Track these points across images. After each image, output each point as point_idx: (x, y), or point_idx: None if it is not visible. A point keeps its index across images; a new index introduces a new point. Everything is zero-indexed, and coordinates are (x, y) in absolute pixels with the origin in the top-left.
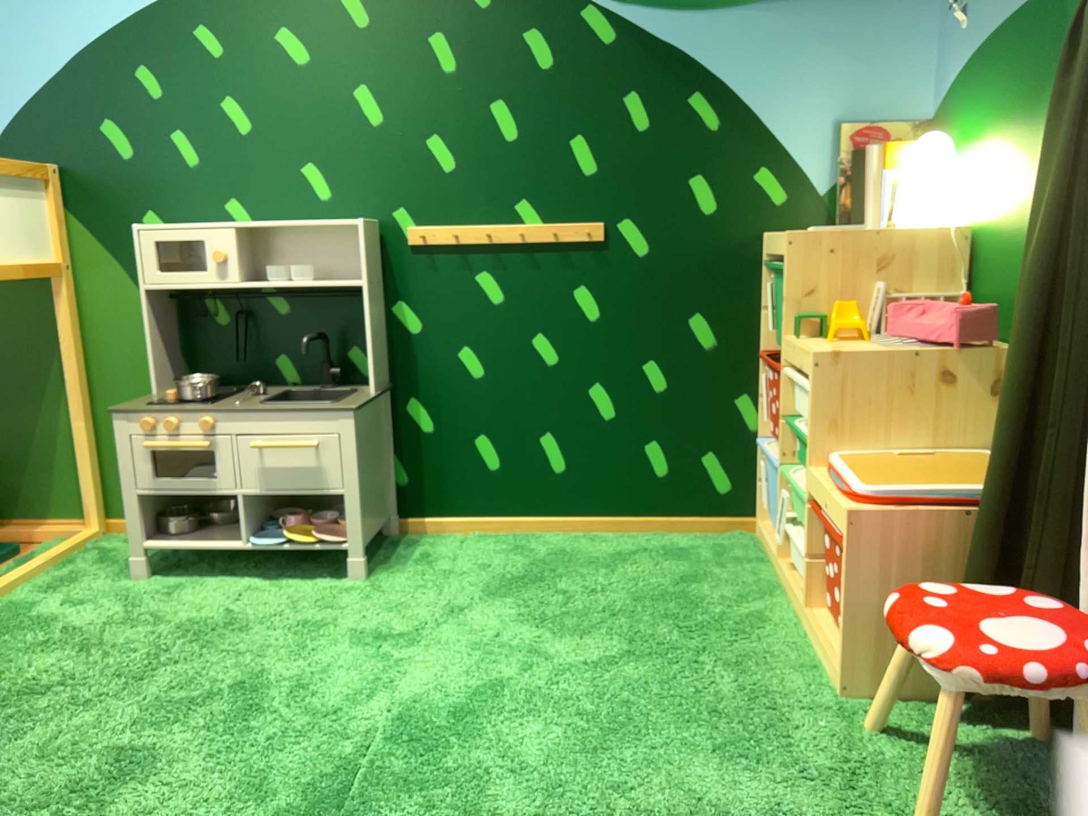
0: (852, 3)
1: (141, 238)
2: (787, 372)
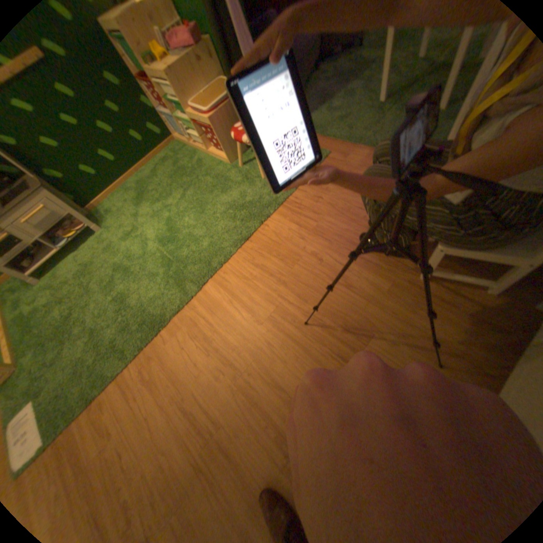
0: None
1: None
2: (151, 80)
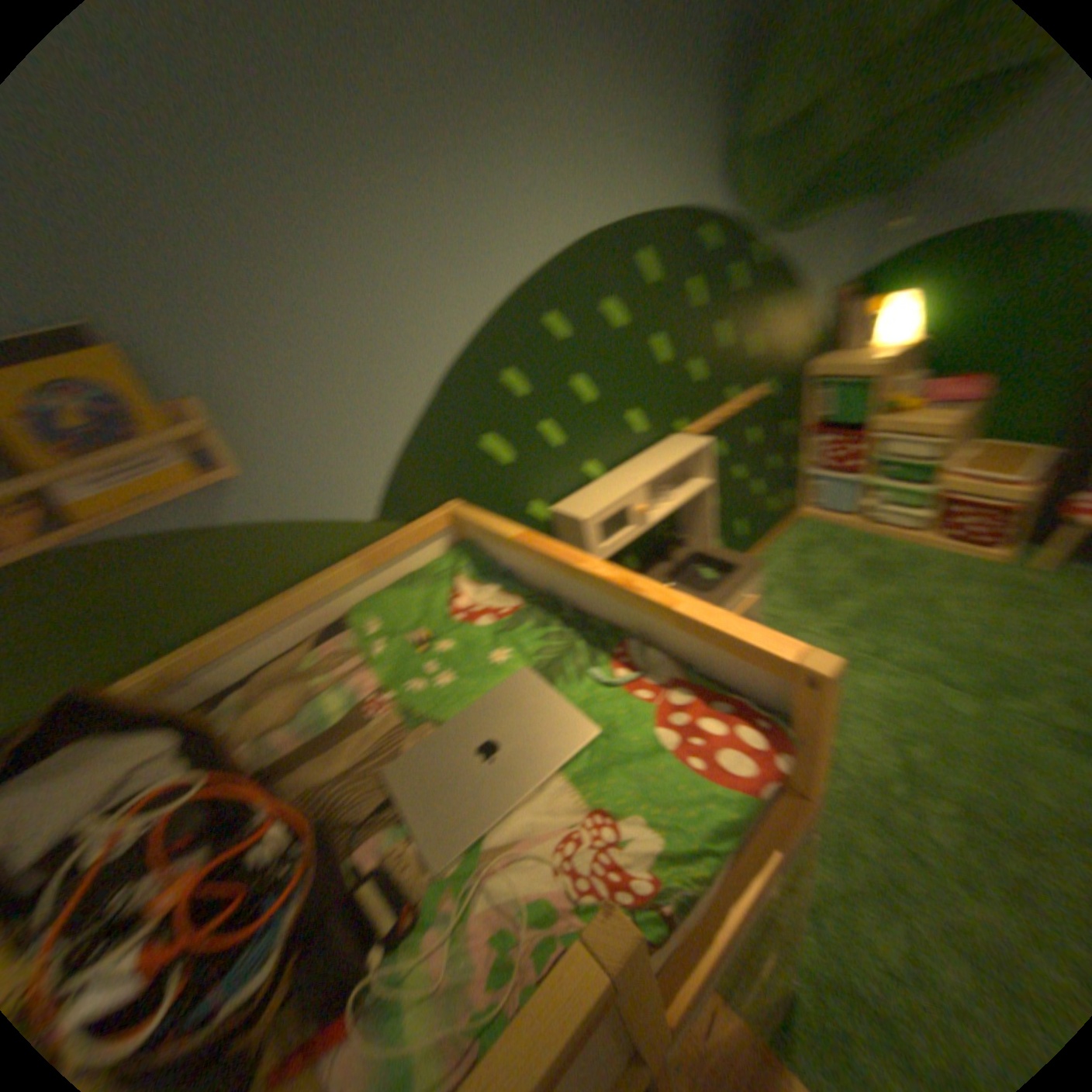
0: (843, 216)
1: (586, 526)
2: (876, 436)
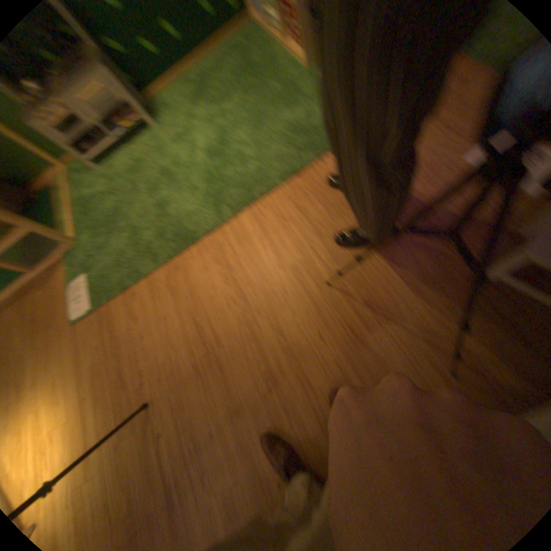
0: None
1: None
2: None
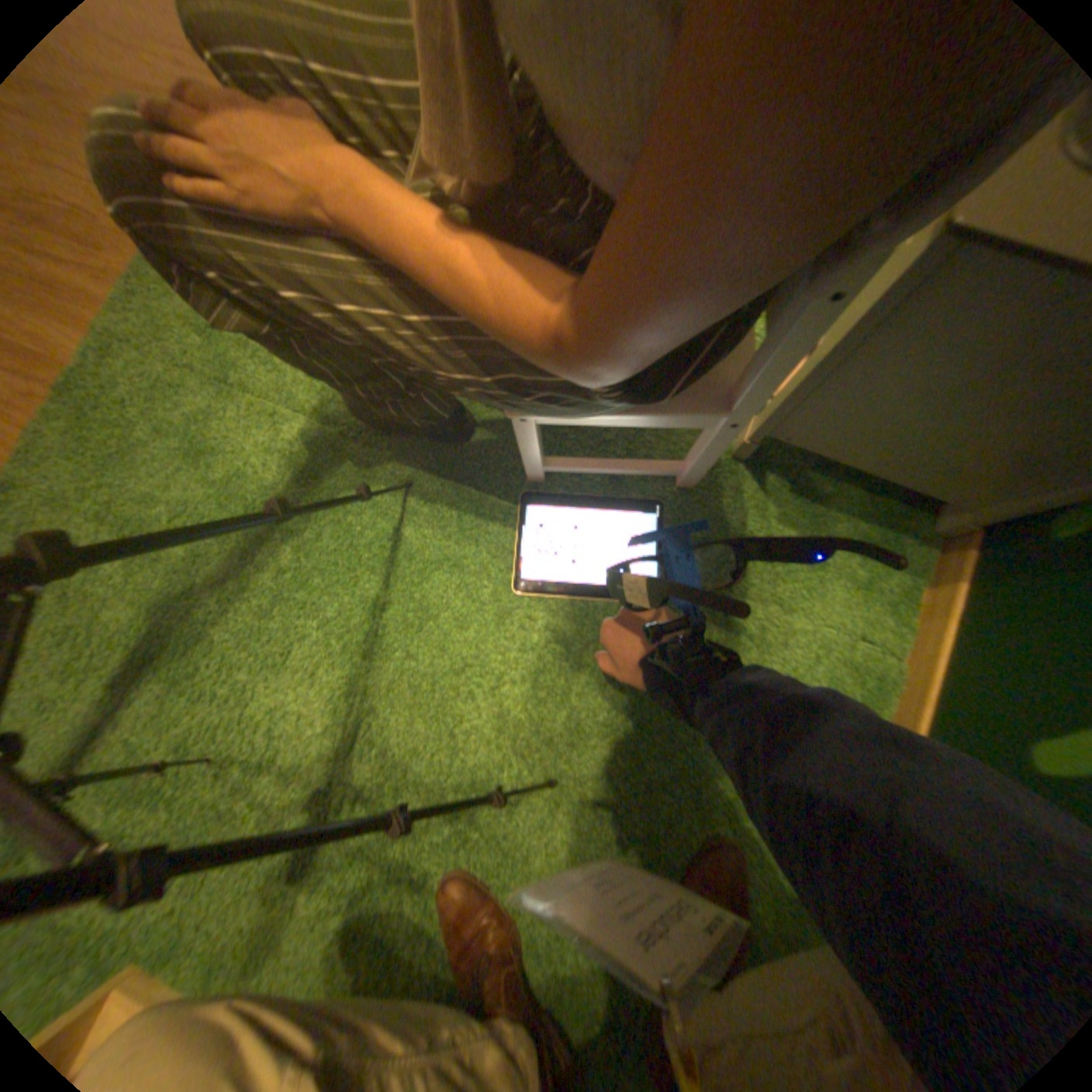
0: None
1: None
2: None
